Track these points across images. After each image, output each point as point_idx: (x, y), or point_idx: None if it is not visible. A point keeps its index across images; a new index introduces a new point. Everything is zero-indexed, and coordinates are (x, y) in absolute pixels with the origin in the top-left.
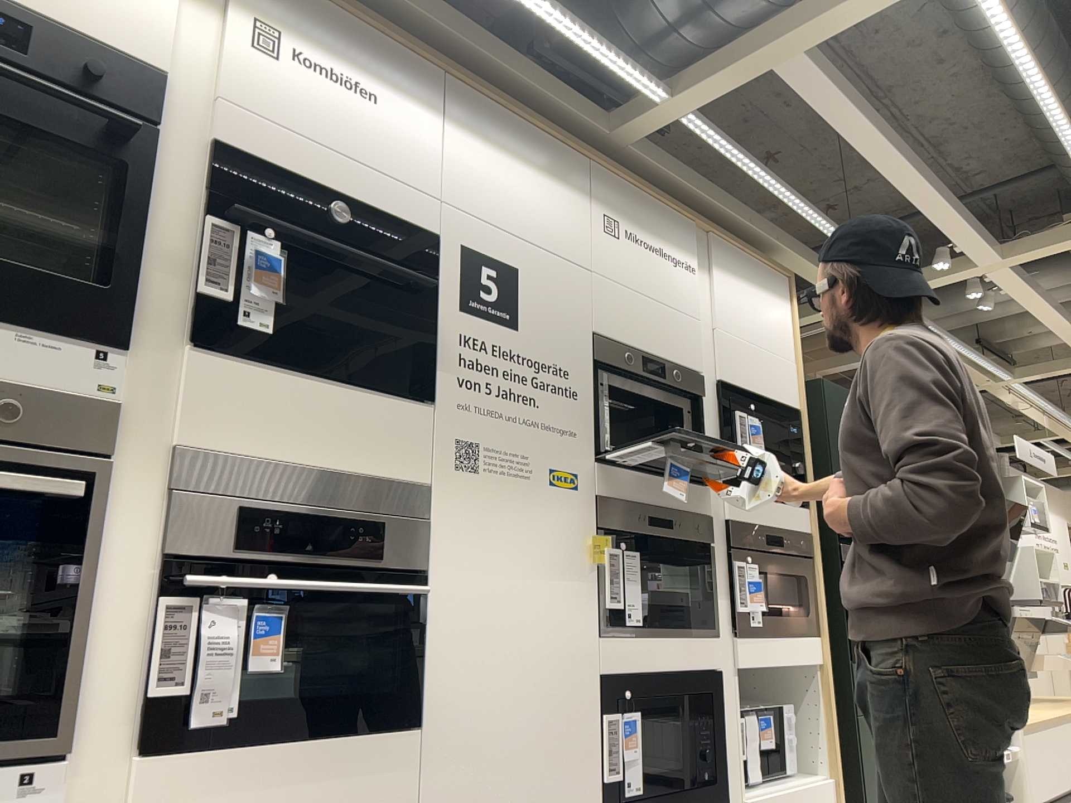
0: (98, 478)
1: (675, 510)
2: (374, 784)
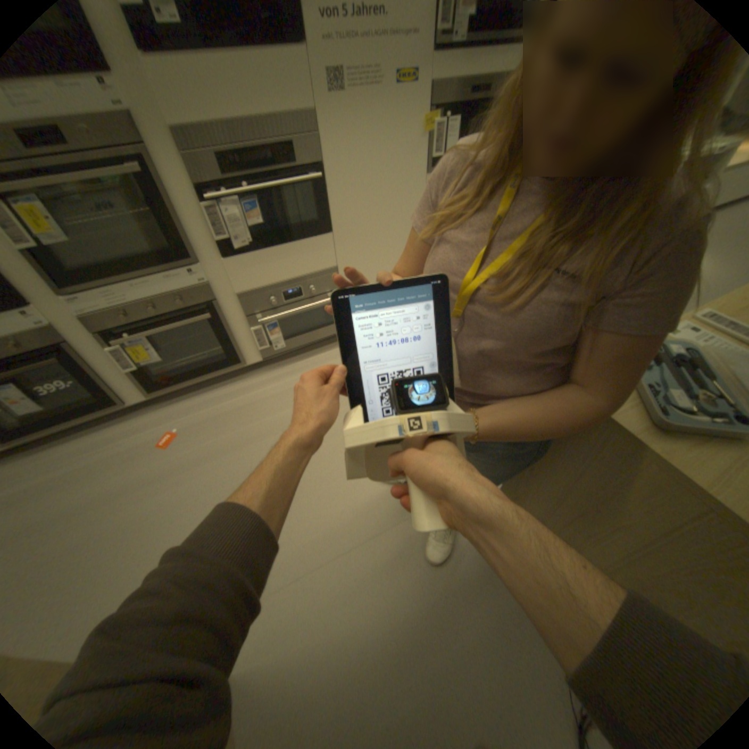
0: (143, 156)
1: (493, 75)
2: (314, 254)
